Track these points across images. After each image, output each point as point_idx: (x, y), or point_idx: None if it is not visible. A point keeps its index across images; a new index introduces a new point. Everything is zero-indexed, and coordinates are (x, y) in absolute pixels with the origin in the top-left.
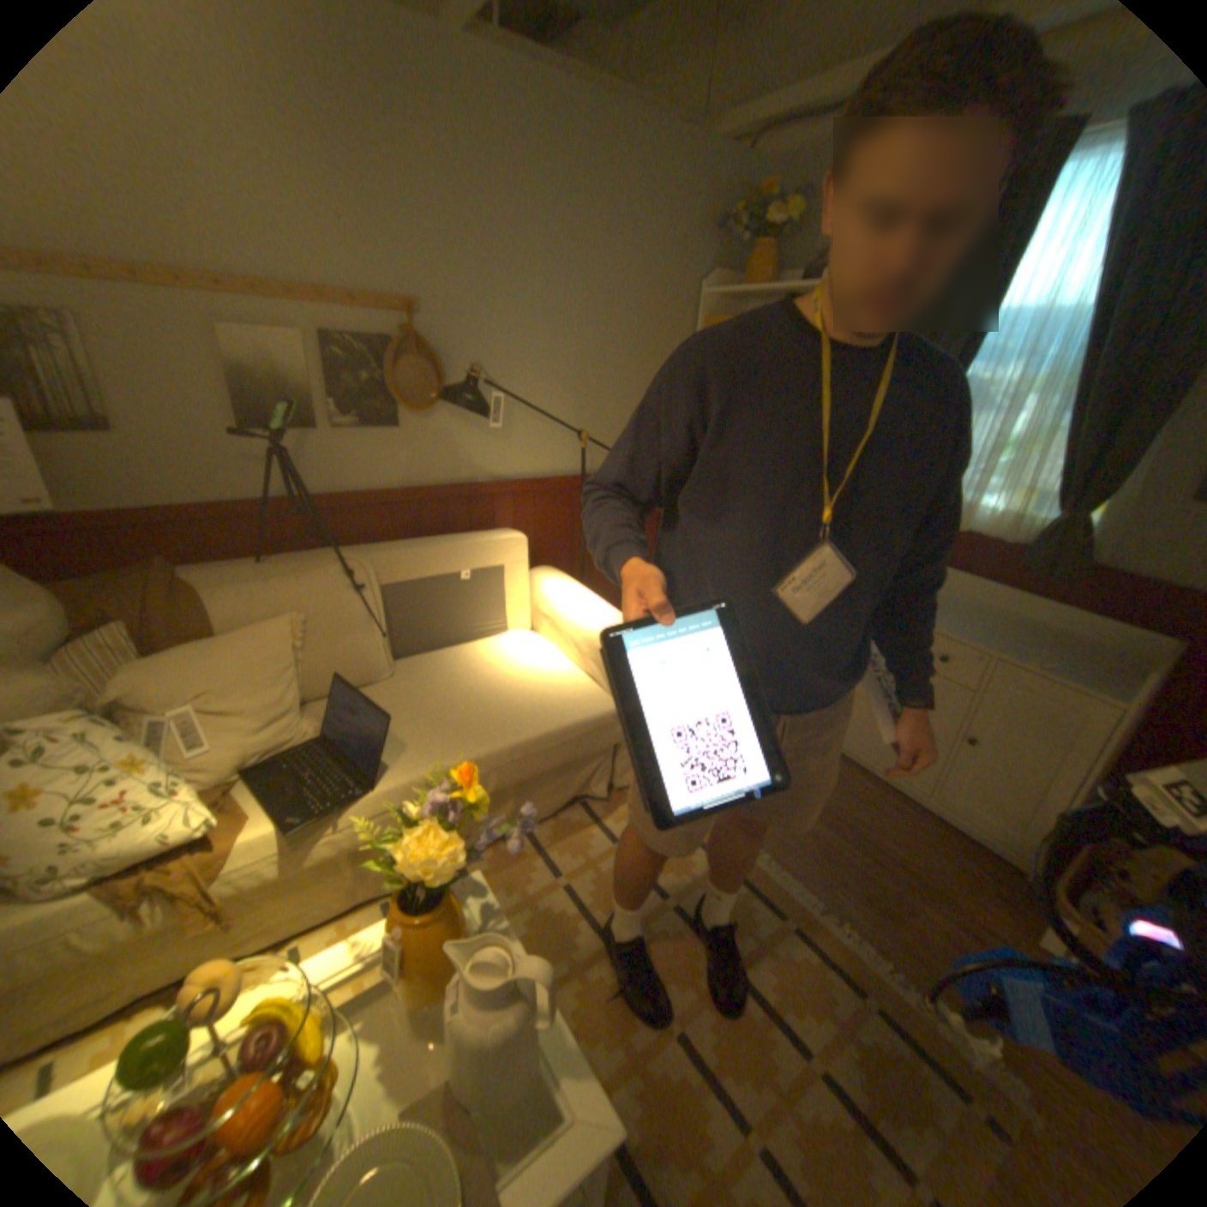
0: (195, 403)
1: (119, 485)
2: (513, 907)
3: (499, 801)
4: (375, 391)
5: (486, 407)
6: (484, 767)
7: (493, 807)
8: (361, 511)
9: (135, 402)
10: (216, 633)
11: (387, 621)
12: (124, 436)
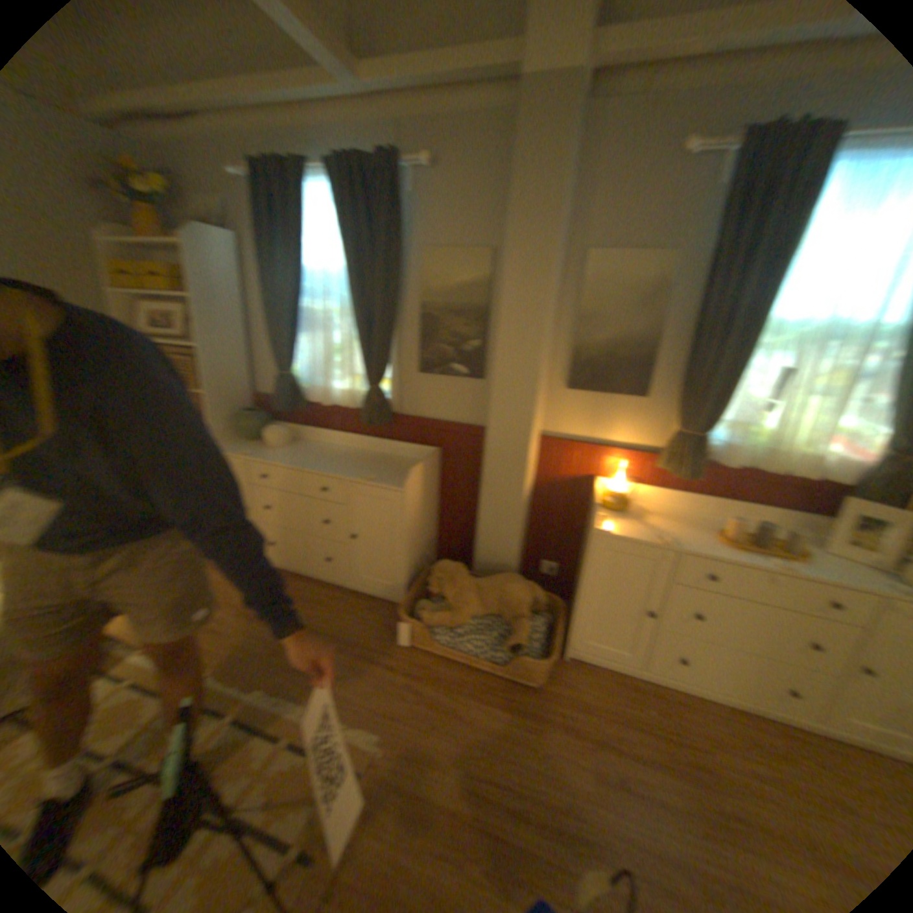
0: None
1: None
2: None
3: None
4: None
5: None
6: None
7: None
8: None
9: None
10: None
11: None
12: None
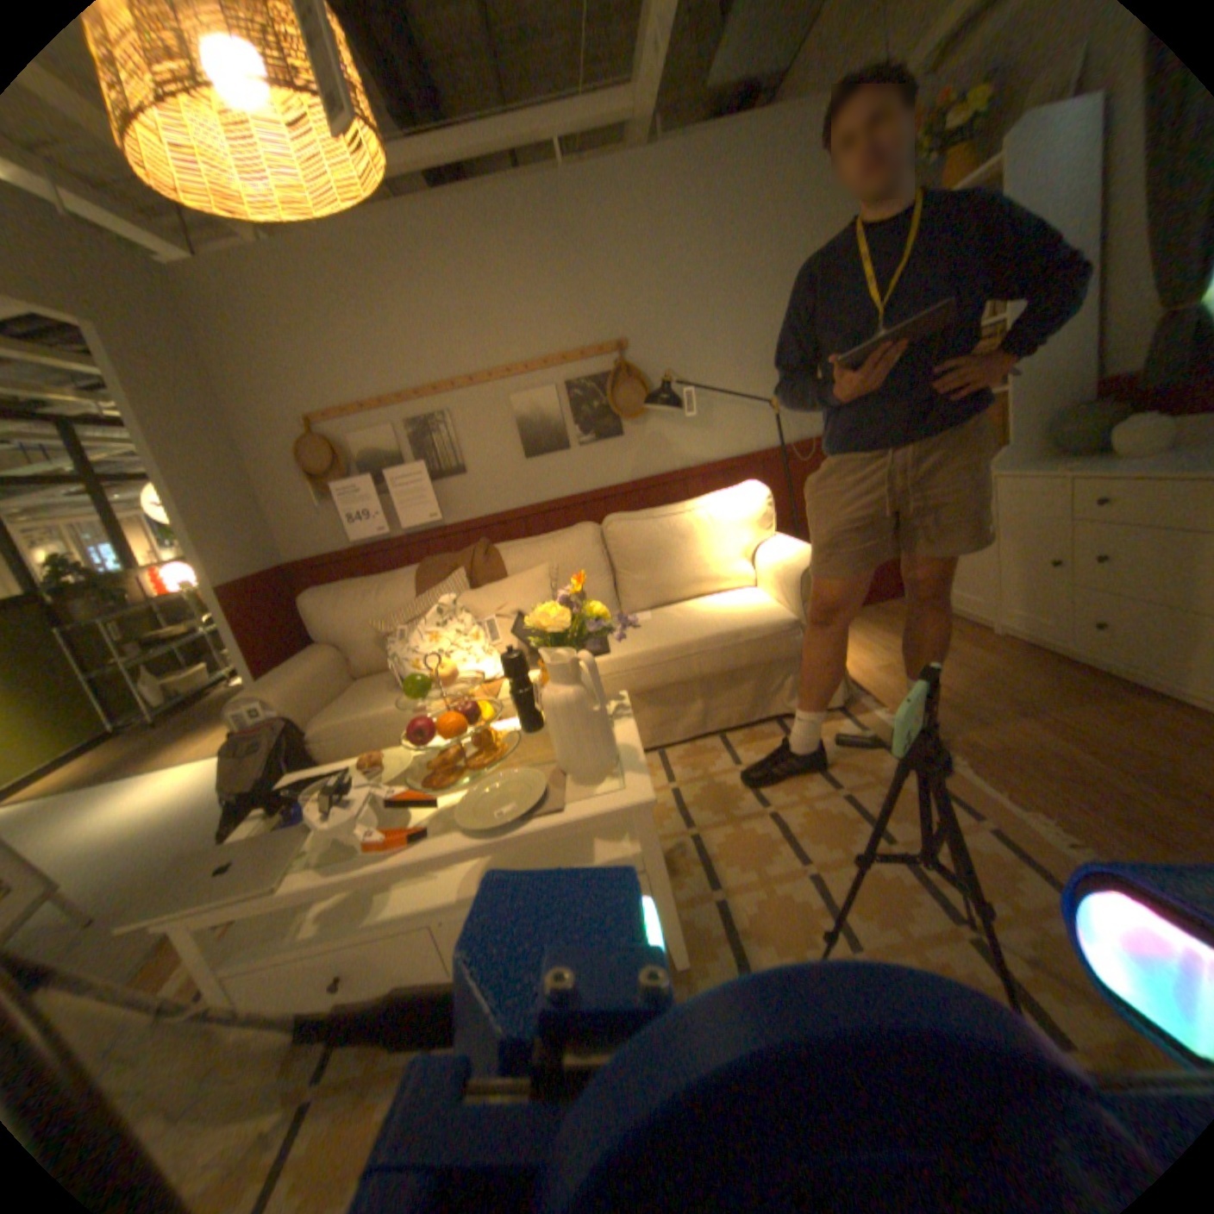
0: (502, 446)
1: (470, 504)
2: (694, 778)
3: (687, 696)
4: (602, 412)
5: (686, 402)
6: (662, 654)
7: (682, 701)
8: (603, 502)
9: (474, 453)
10: (507, 575)
11: (613, 571)
12: (471, 474)
